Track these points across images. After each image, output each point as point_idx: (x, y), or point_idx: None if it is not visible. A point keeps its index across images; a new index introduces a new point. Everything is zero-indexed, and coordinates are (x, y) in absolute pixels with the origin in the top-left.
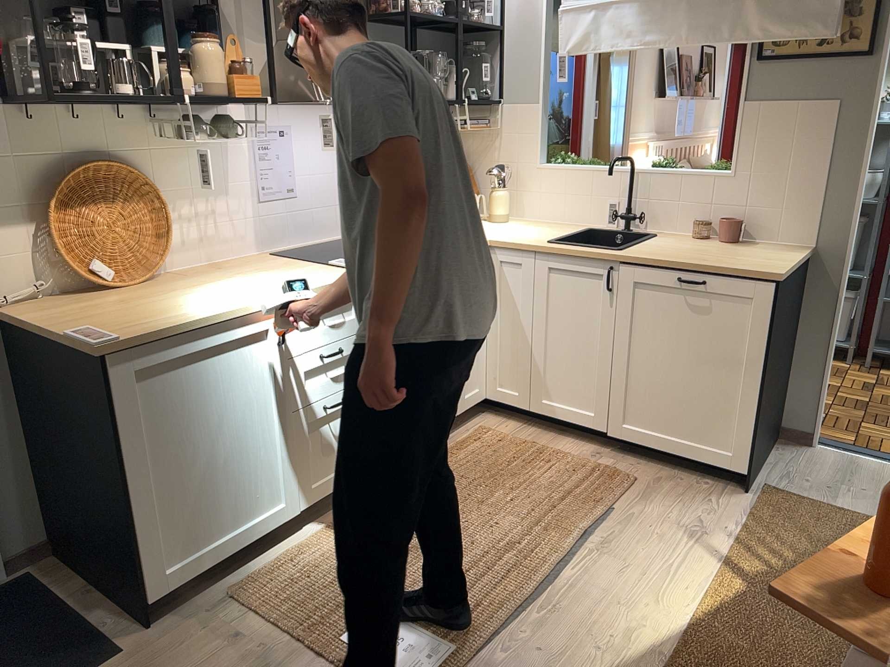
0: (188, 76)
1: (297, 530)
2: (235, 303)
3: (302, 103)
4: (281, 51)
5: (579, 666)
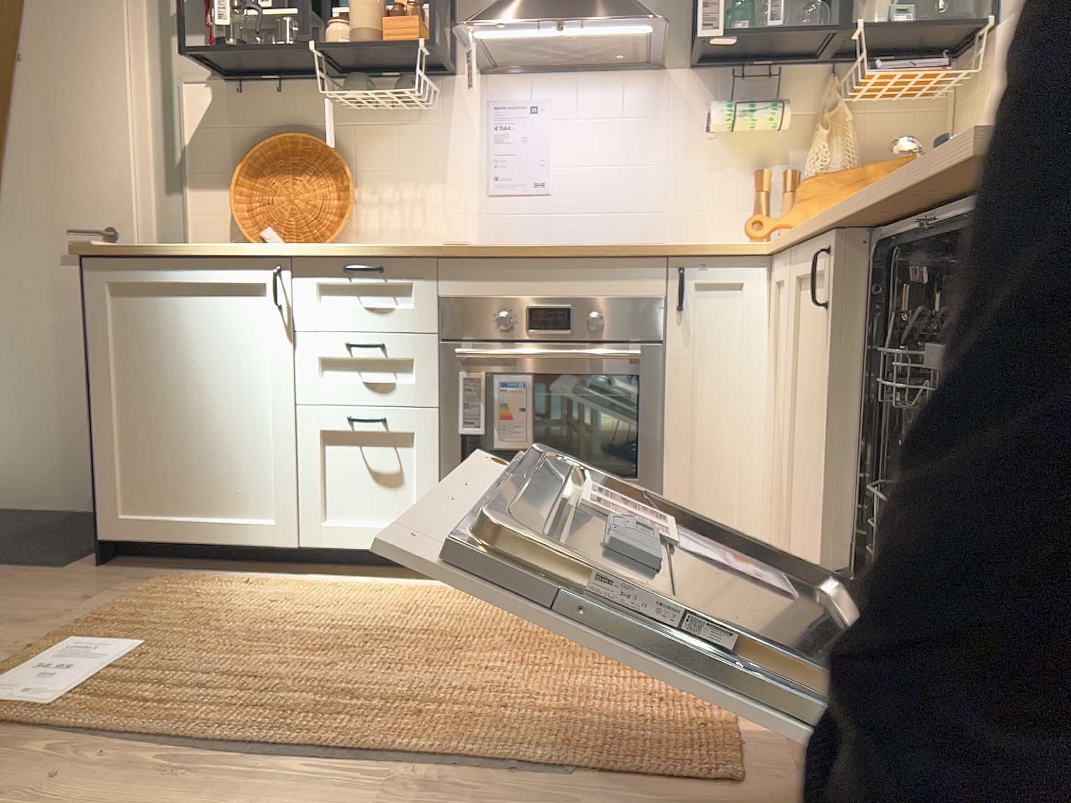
0: (338, 26)
1: (304, 574)
2: (242, 247)
3: (584, 72)
4: (543, 4)
5: None
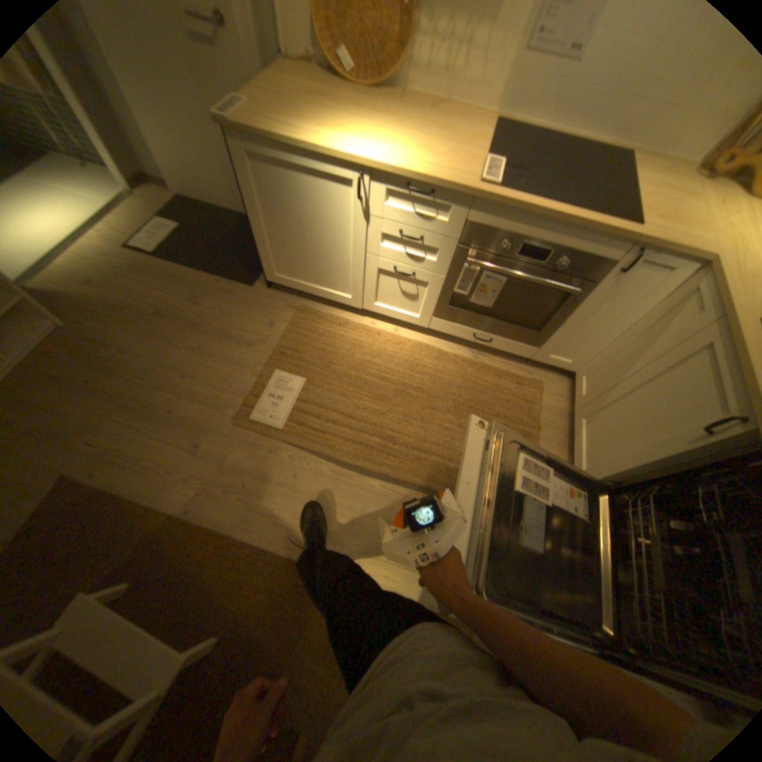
0: None
1: (363, 315)
2: (336, 142)
3: None
4: None
5: (287, 503)
